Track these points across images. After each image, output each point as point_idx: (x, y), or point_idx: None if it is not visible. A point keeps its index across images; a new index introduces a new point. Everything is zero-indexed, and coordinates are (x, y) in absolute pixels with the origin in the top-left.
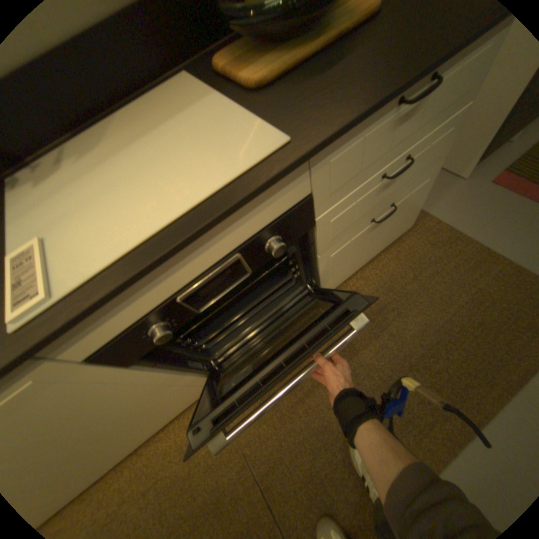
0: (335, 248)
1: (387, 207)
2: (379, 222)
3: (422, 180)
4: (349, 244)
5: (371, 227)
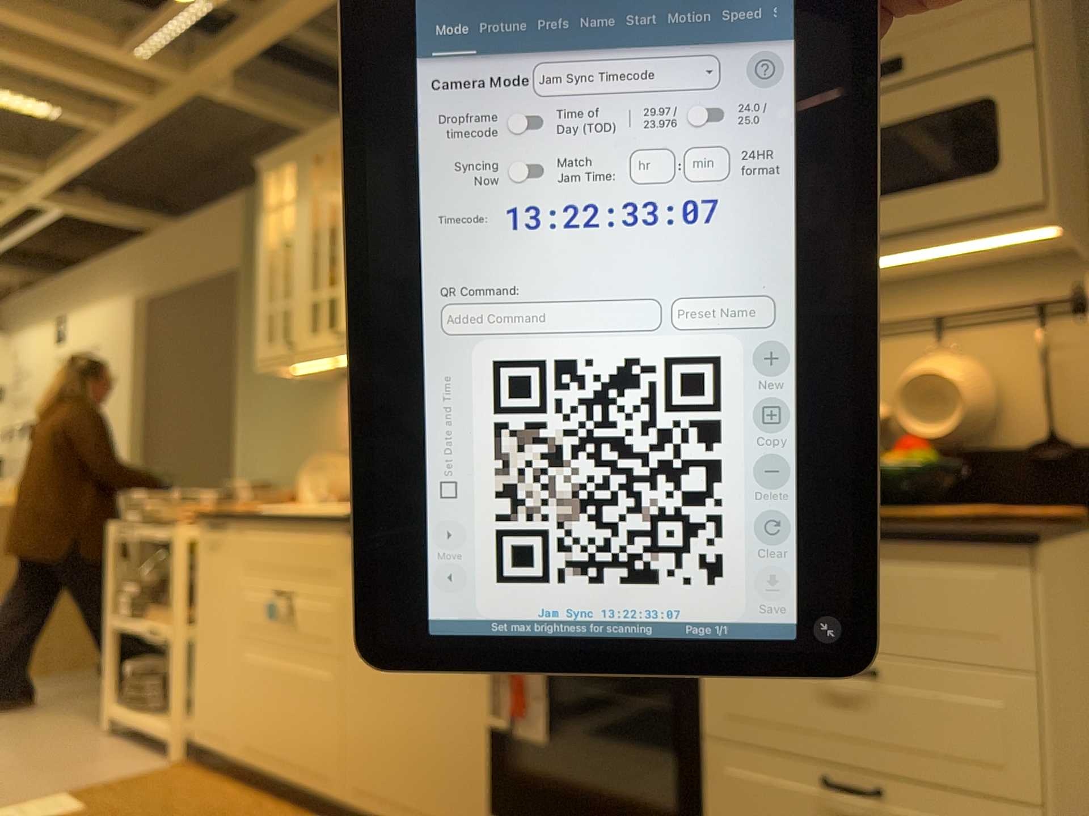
0: (737, 757)
1: (868, 784)
2: (827, 787)
3: (981, 812)
4: (772, 793)
5: (828, 807)
